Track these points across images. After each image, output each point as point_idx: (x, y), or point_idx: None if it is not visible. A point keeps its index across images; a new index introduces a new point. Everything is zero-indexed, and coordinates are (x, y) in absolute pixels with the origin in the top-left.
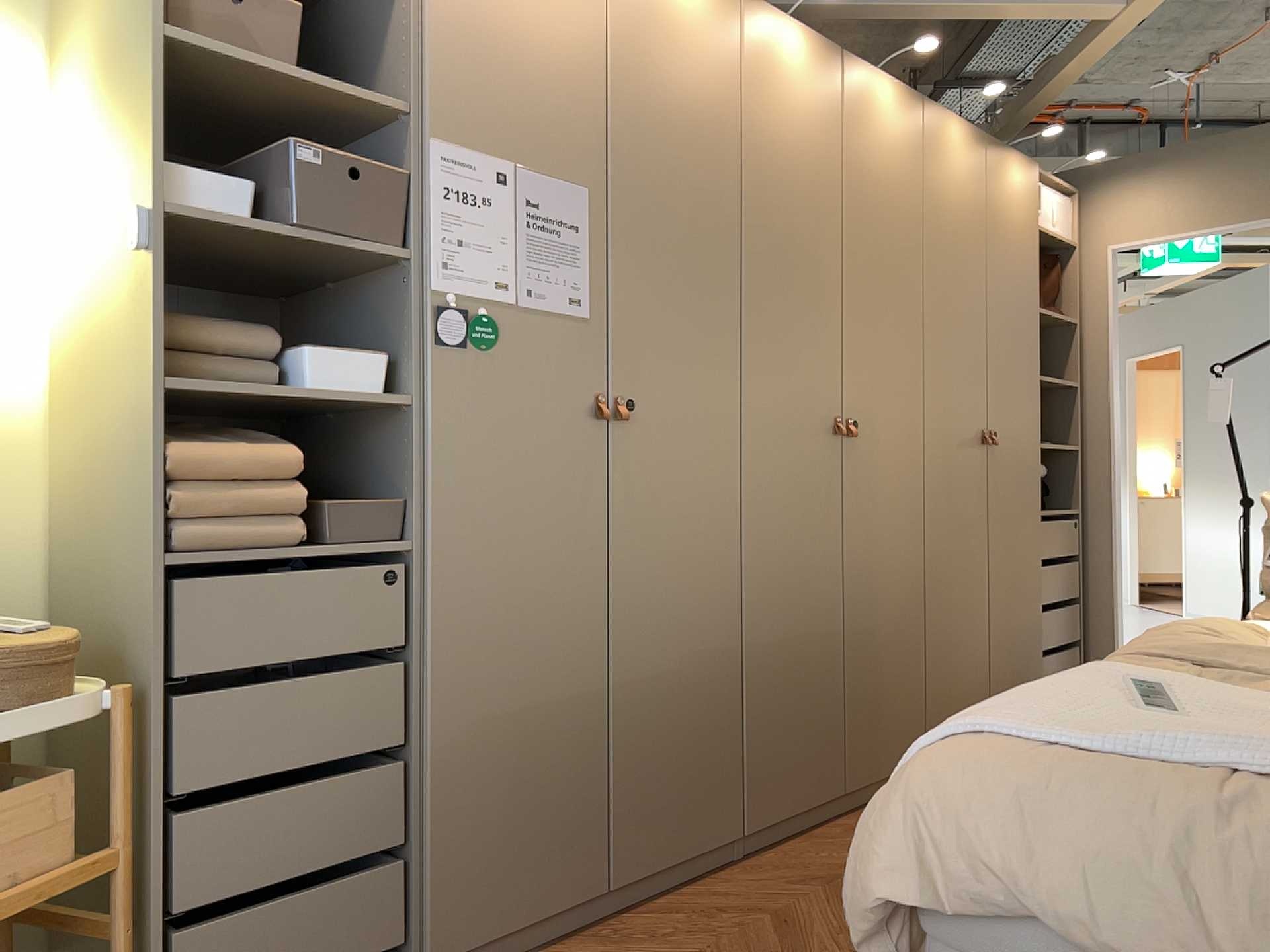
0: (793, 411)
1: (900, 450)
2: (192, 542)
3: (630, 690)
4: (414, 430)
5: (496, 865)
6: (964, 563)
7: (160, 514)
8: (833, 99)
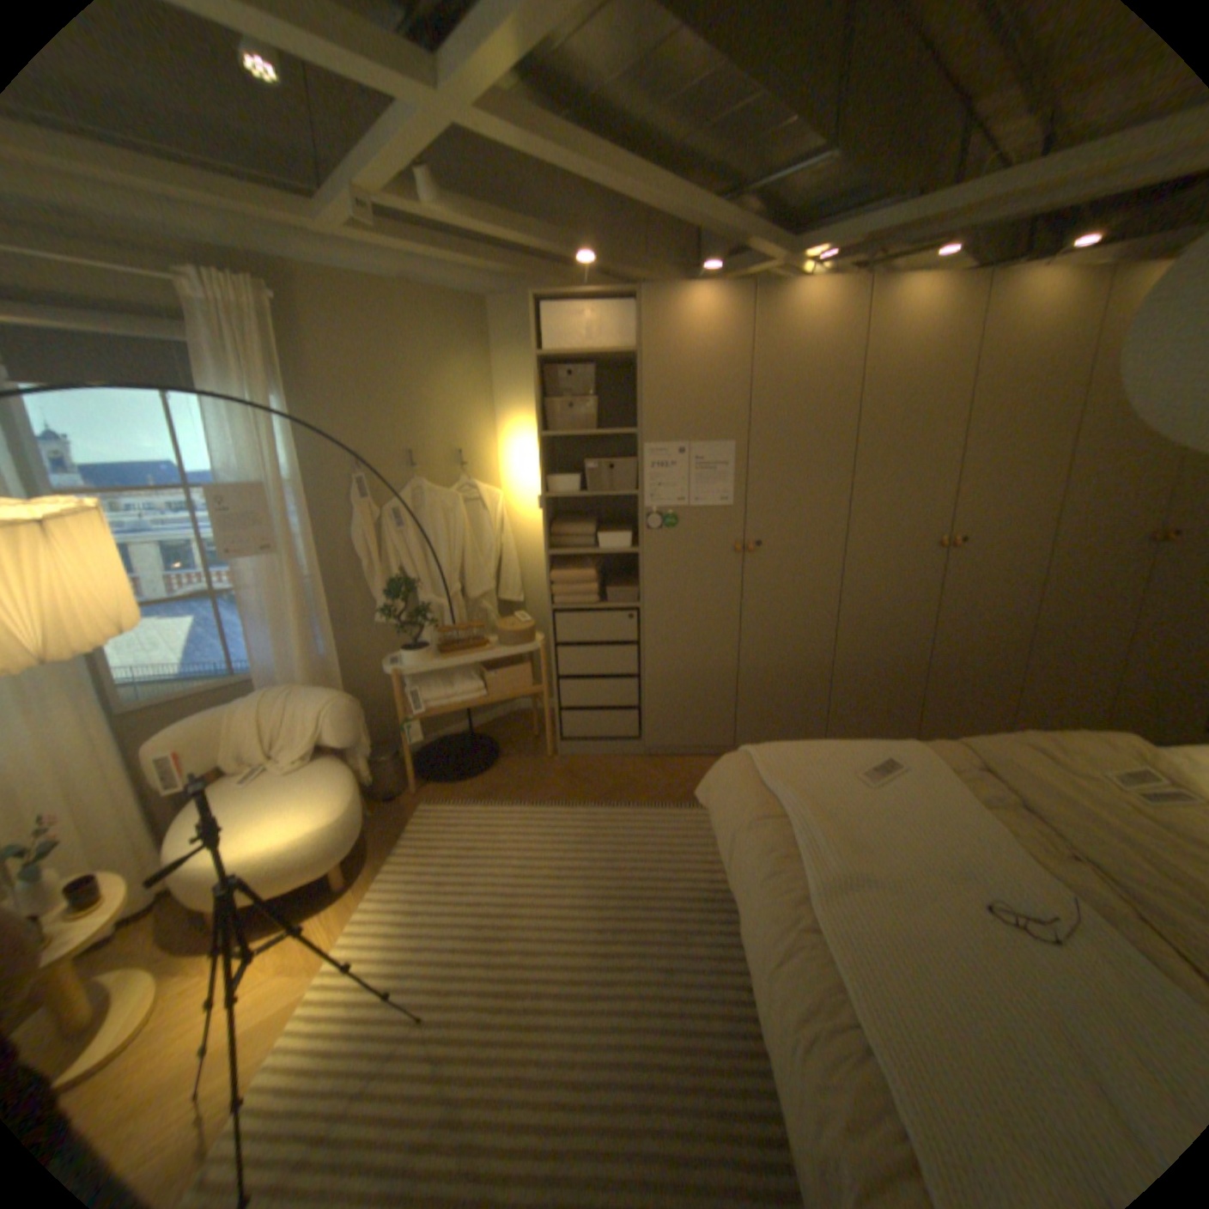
0: (891, 537)
1: (1013, 554)
2: (560, 602)
3: (750, 671)
4: (639, 563)
5: (675, 722)
6: (1088, 629)
7: (550, 594)
8: (980, 309)
